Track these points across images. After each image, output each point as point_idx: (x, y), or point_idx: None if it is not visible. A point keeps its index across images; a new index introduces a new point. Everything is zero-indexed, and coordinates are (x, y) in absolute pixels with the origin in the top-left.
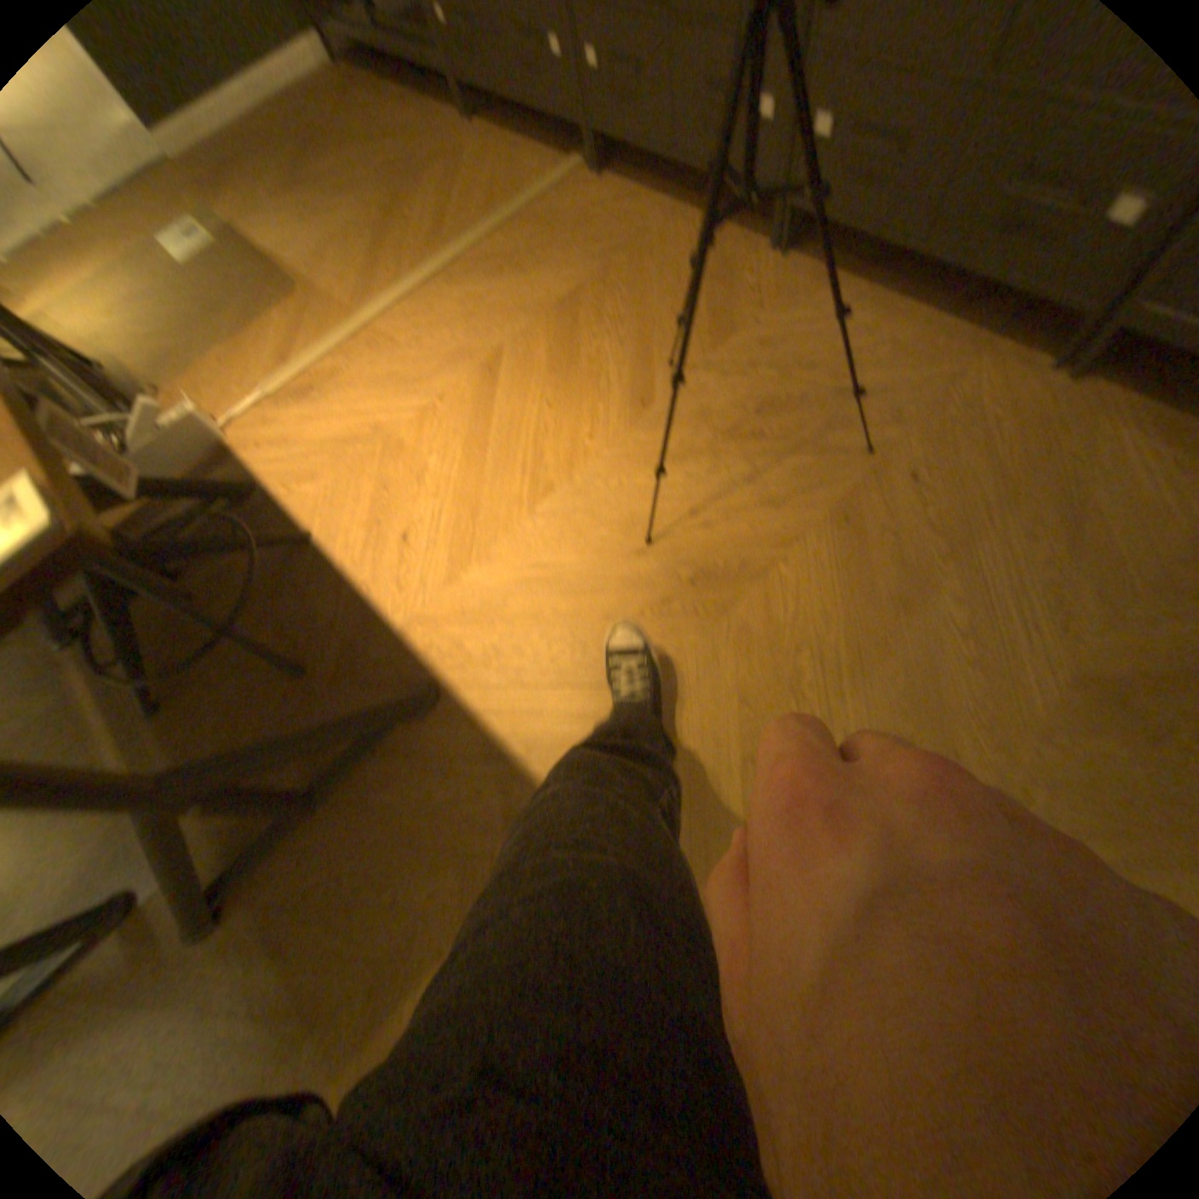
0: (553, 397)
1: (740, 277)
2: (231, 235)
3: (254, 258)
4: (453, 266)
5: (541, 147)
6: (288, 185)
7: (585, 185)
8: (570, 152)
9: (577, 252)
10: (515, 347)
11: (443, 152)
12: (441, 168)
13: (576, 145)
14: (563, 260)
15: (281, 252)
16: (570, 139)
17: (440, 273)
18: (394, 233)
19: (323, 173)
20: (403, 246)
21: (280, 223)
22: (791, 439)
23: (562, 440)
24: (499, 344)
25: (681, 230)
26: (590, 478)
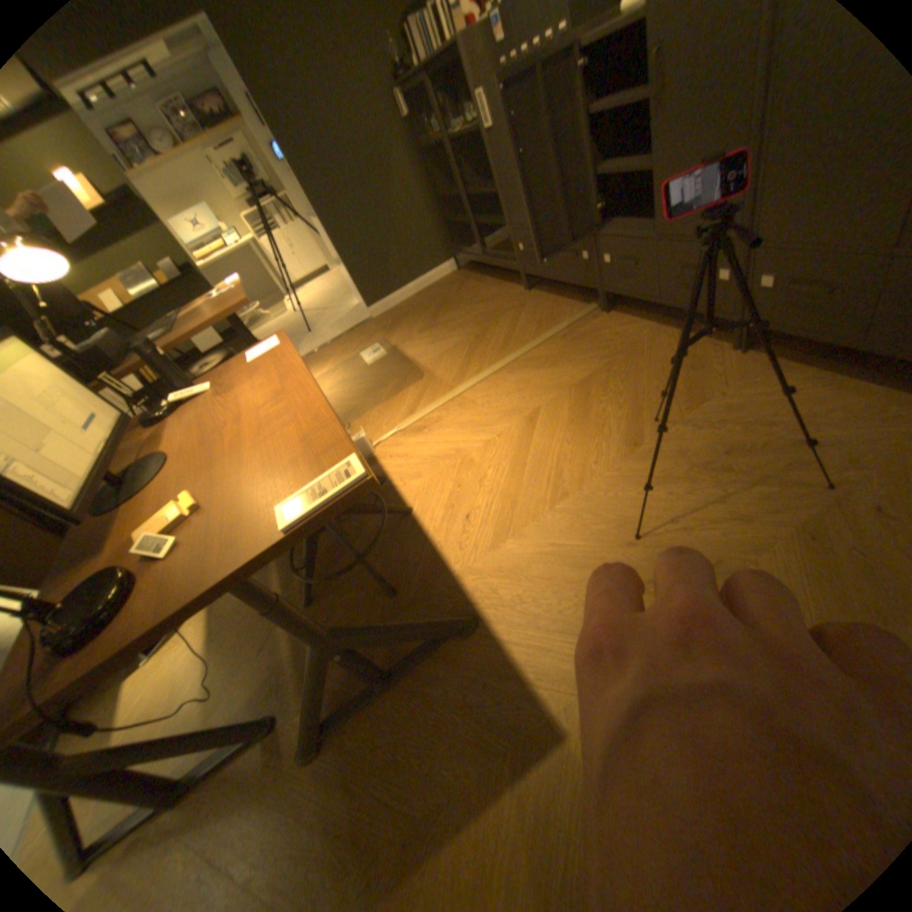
0: (571, 438)
1: (710, 368)
2: (396, 351)
3: (406, 362)
4: (514, 364)
5: (573, 301)
6: (429, 327)
7: (600, 319)
8: (591, 303)
9: (592, 355)
10: (548, 409)
11: (514, 307)
12: (512, 315)
13: (595, 298)
14: (583, 359)
15: (420, 359)
16: (591, 296)
17: (506, 368)
18: (482, 348)
19: (447, 321)
20: (486, 354)
21: (422, 345)
22: (757, 475)
23: (576, 465)
24: (538, 407)
25: (665, 341)
26: (595, 491)
